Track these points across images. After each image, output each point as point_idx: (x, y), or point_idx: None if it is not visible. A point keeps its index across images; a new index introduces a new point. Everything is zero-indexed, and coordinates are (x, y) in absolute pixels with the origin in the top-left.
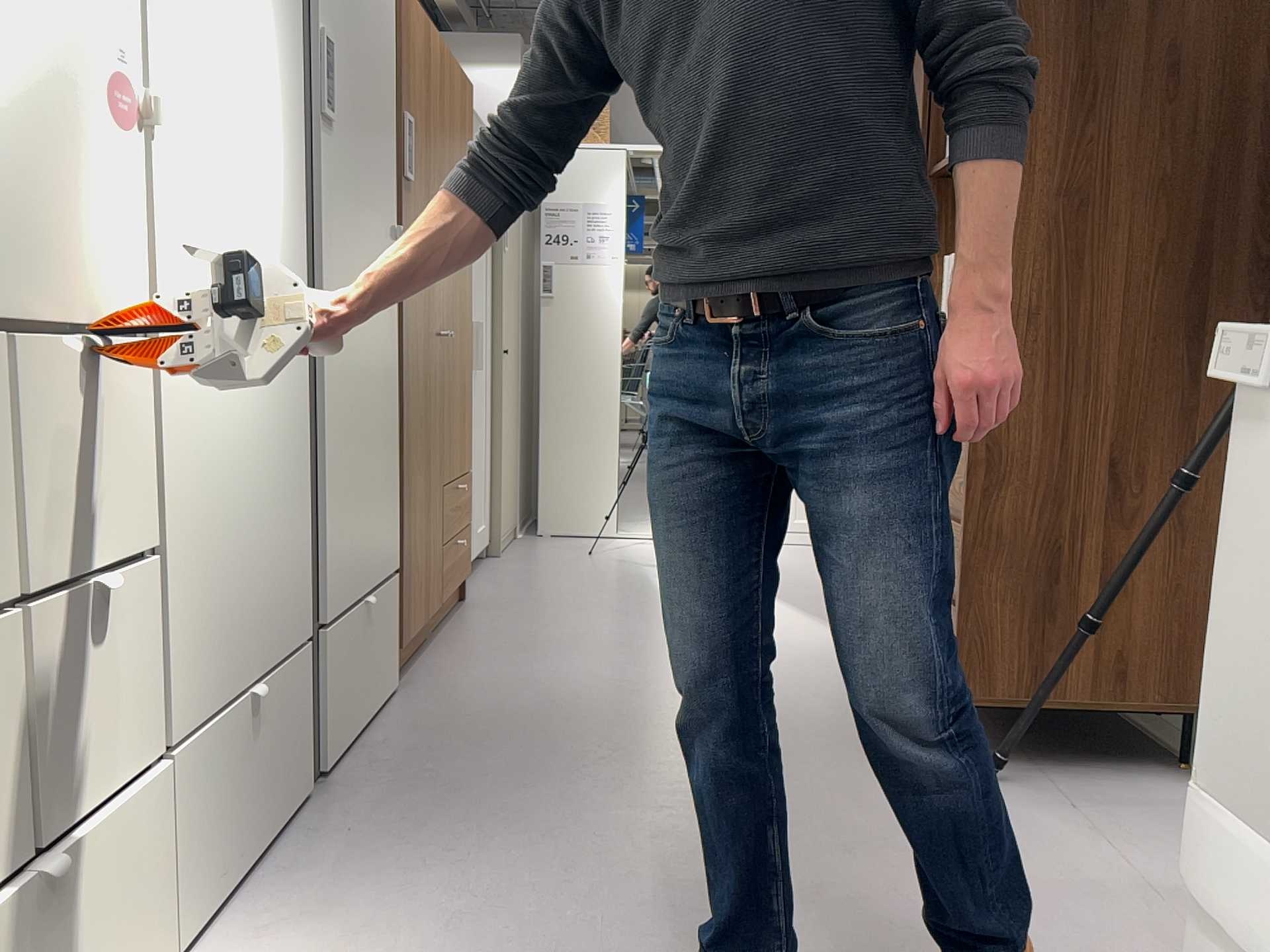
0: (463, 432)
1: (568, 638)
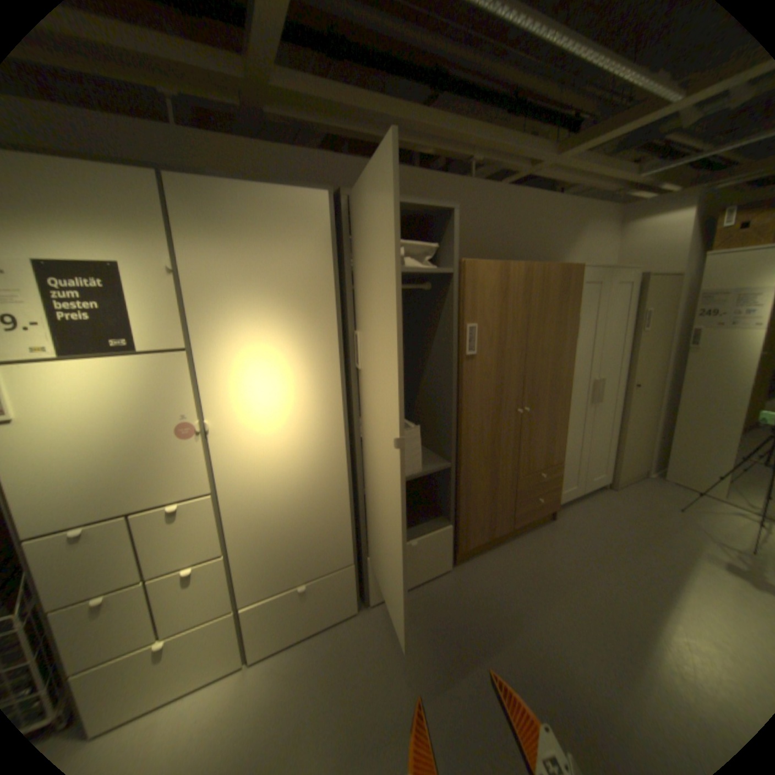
0: (553, 448)
1: (571, 582)
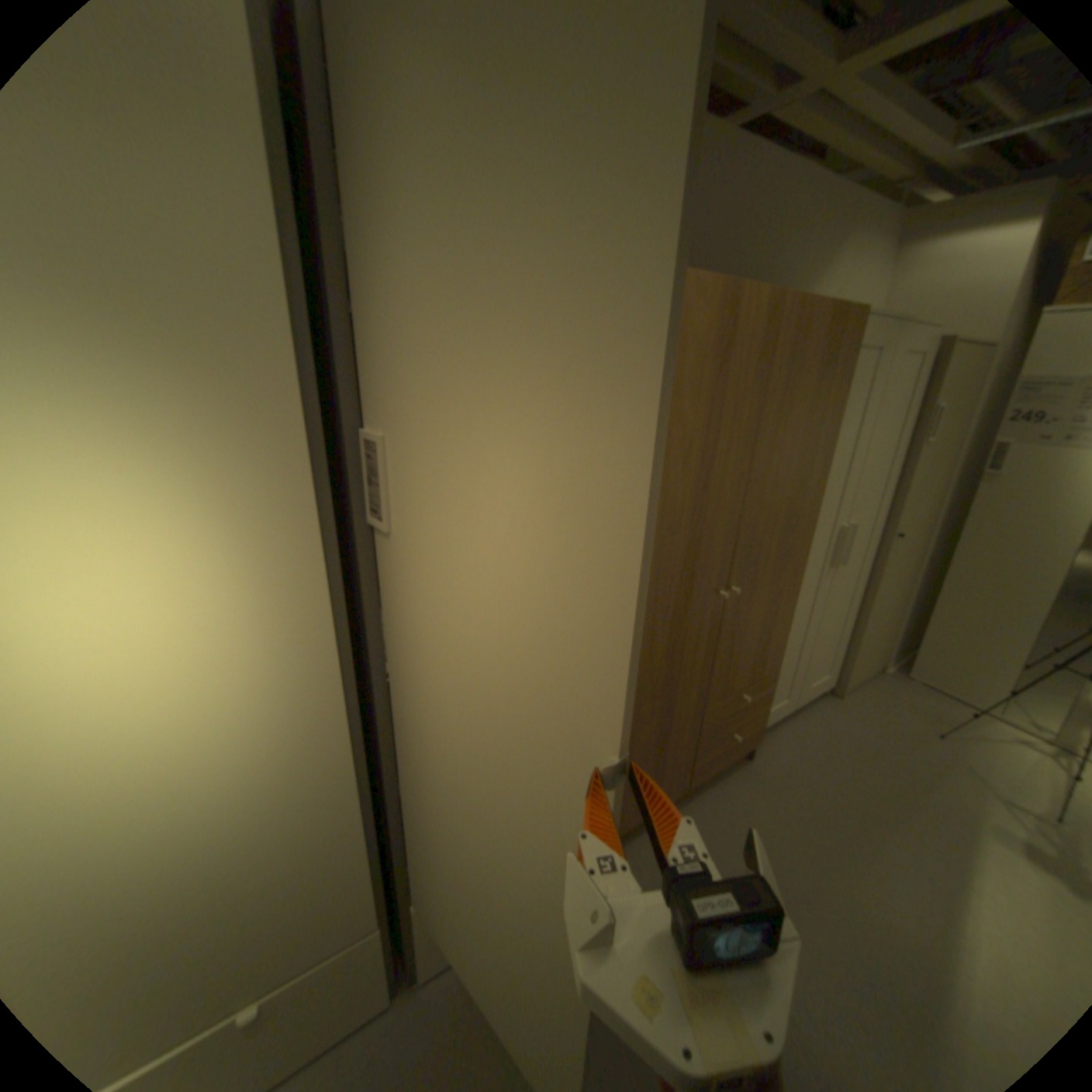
0: (766, 650)
1: (787, 897)
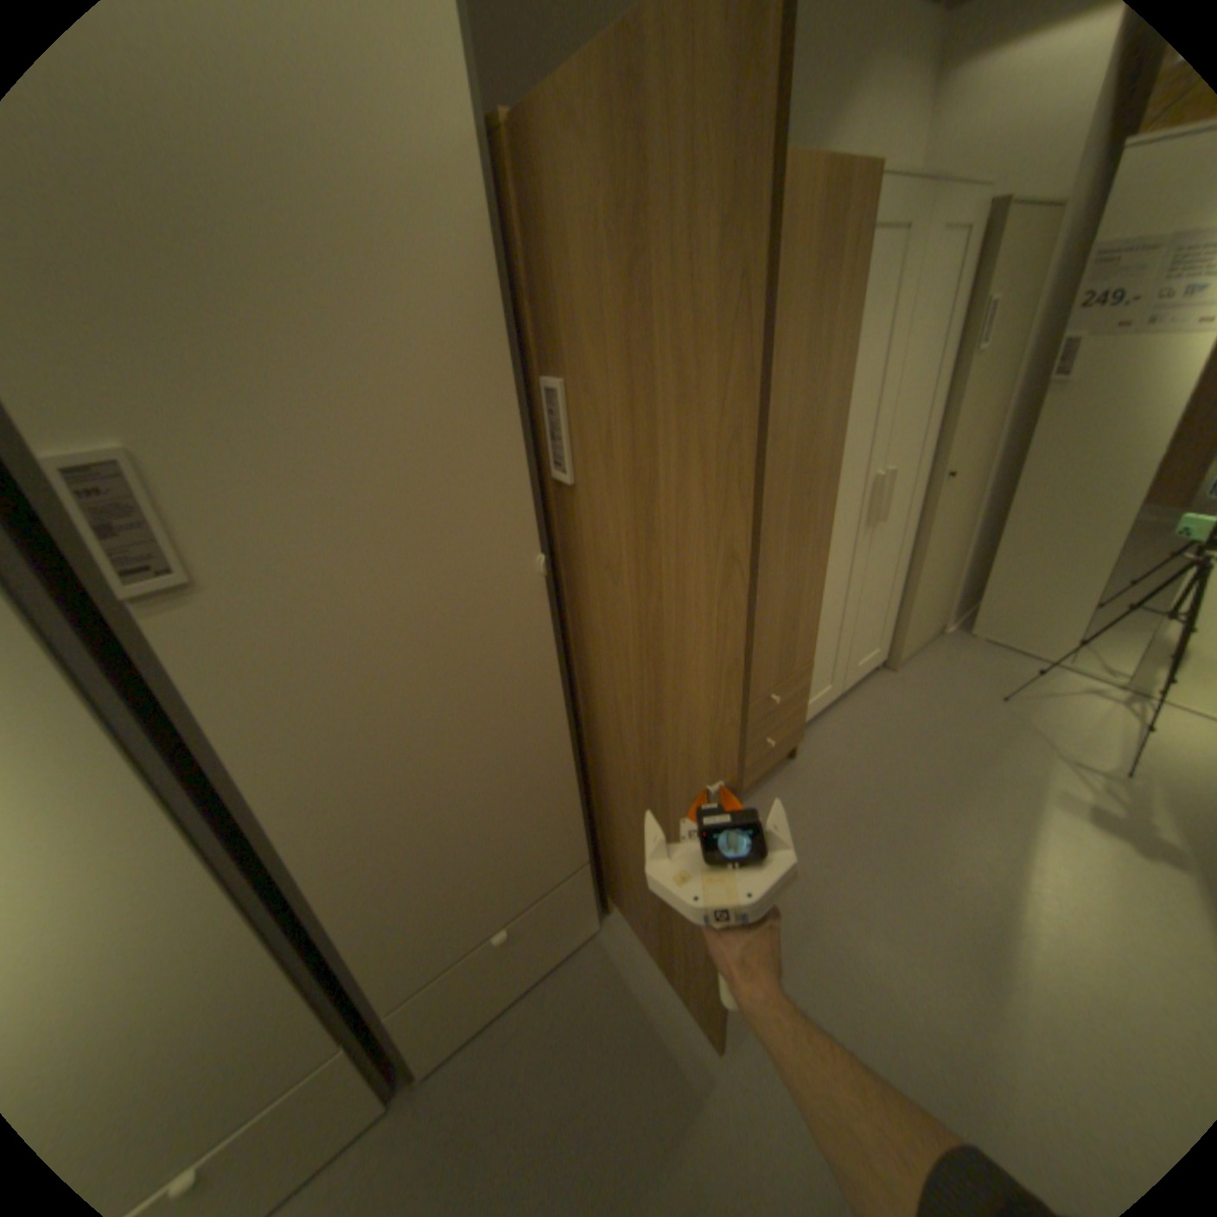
0: (793, 640)
1: (832, 910)
